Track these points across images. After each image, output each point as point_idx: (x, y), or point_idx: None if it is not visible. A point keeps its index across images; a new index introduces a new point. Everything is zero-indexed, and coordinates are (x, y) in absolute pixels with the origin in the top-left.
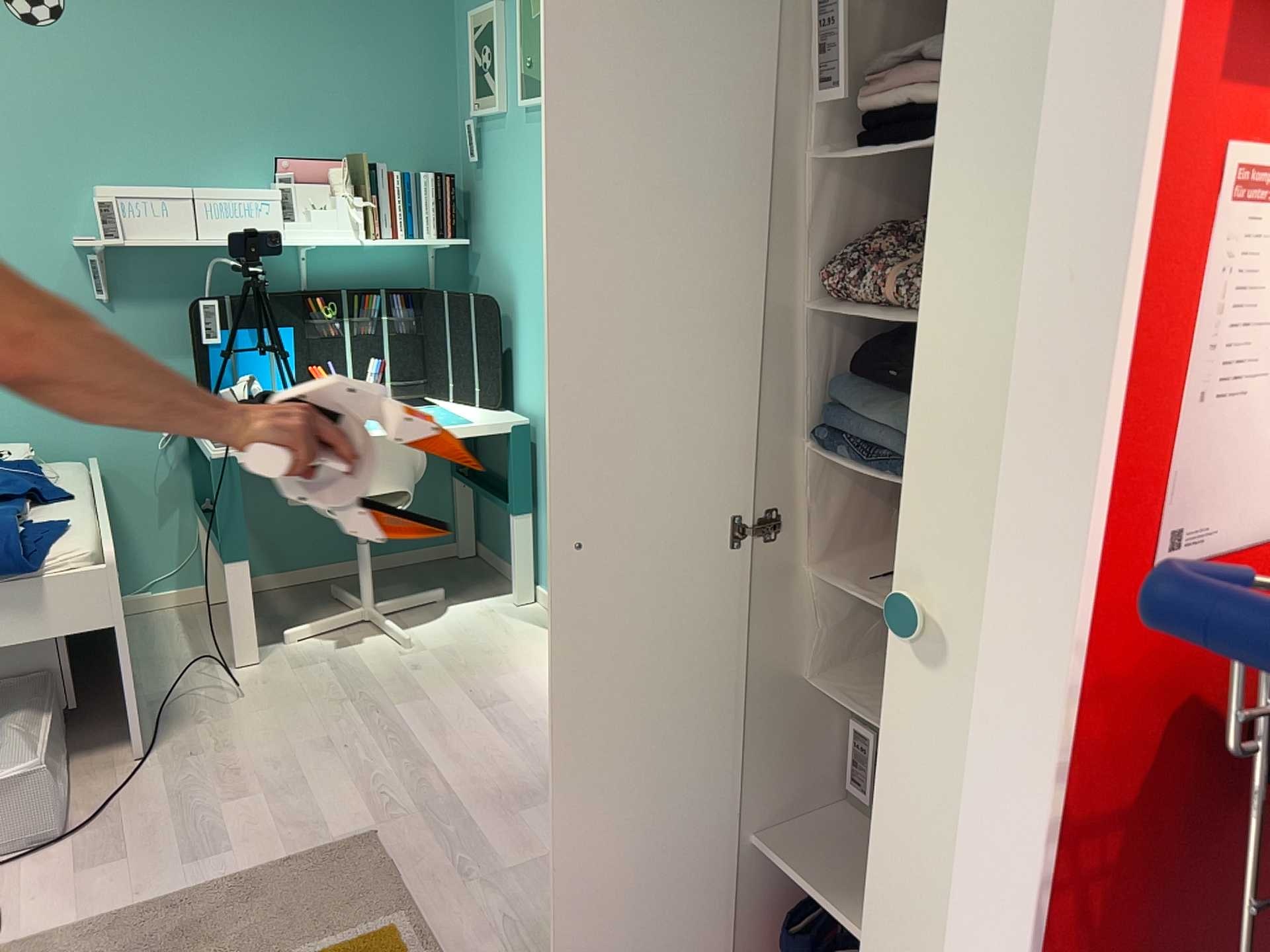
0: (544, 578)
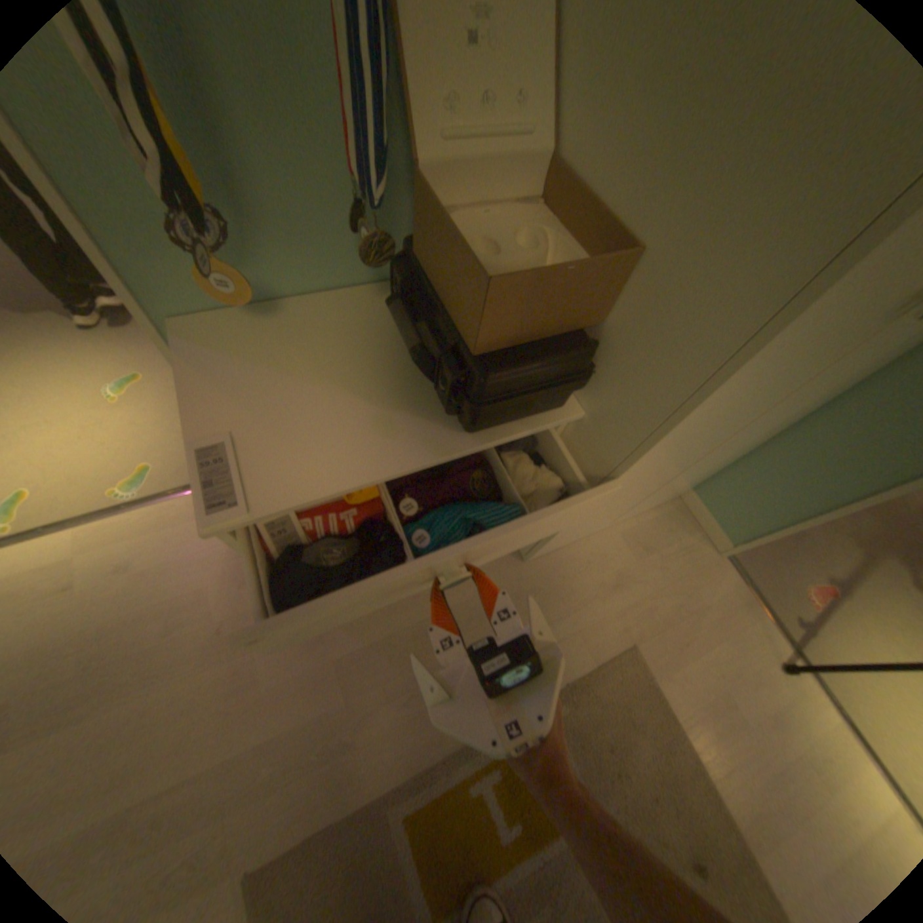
0: None
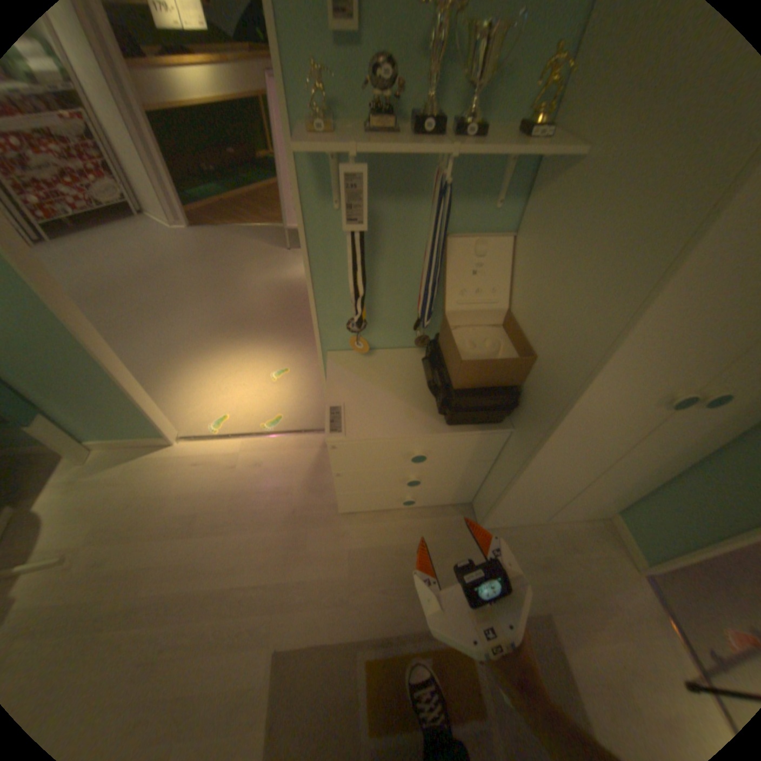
0: (87, 436)
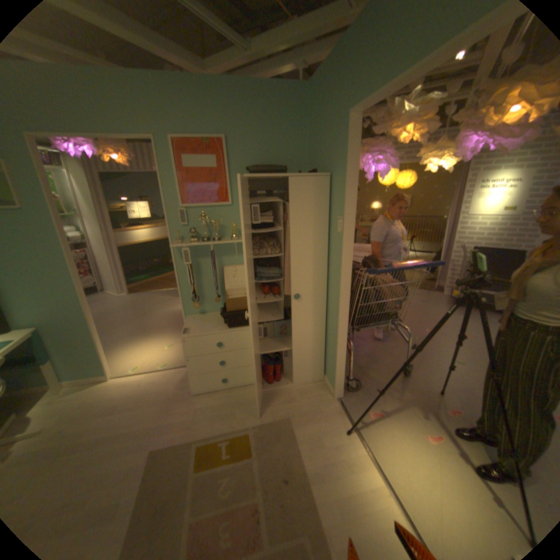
0: (64, 377)
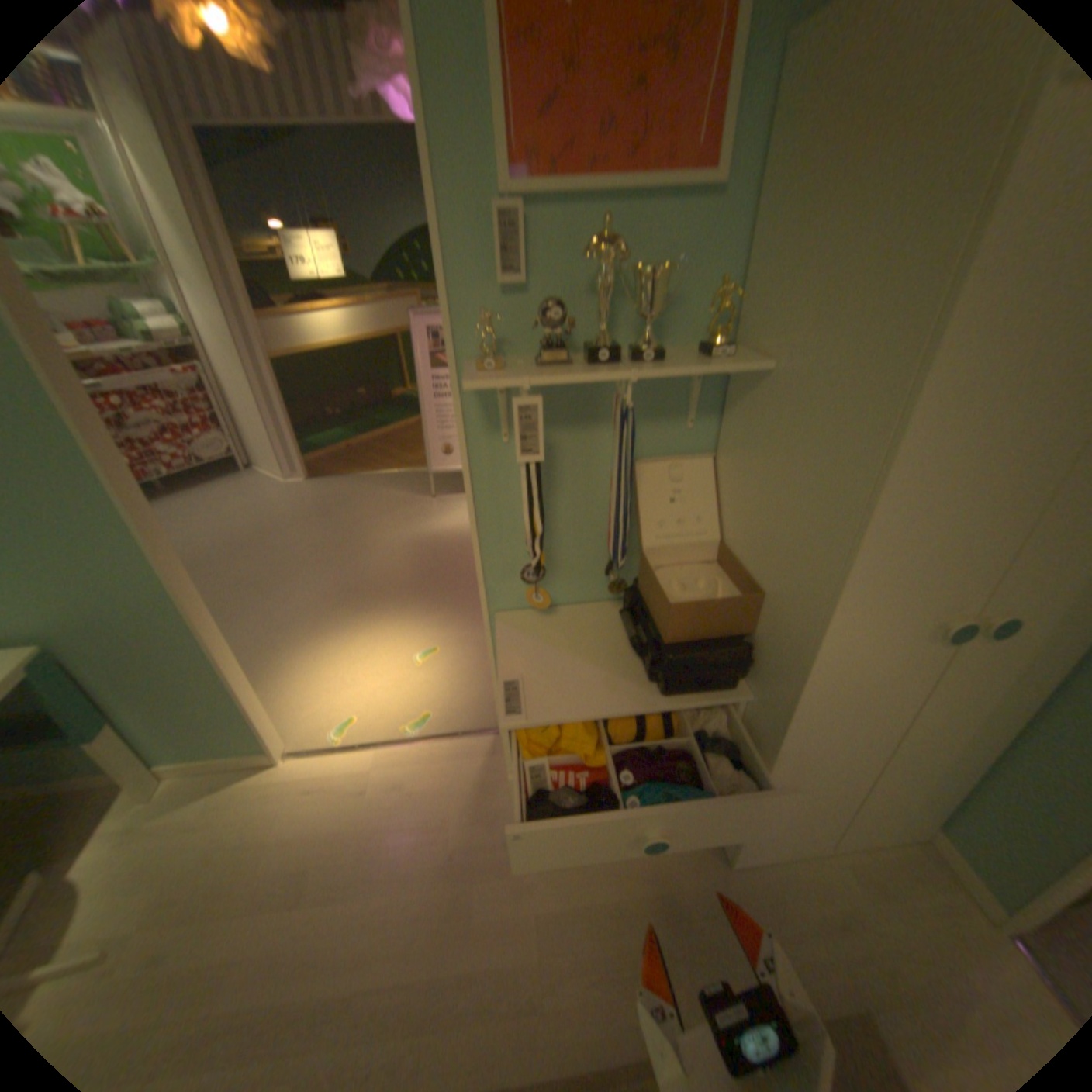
0: (160, 755)
